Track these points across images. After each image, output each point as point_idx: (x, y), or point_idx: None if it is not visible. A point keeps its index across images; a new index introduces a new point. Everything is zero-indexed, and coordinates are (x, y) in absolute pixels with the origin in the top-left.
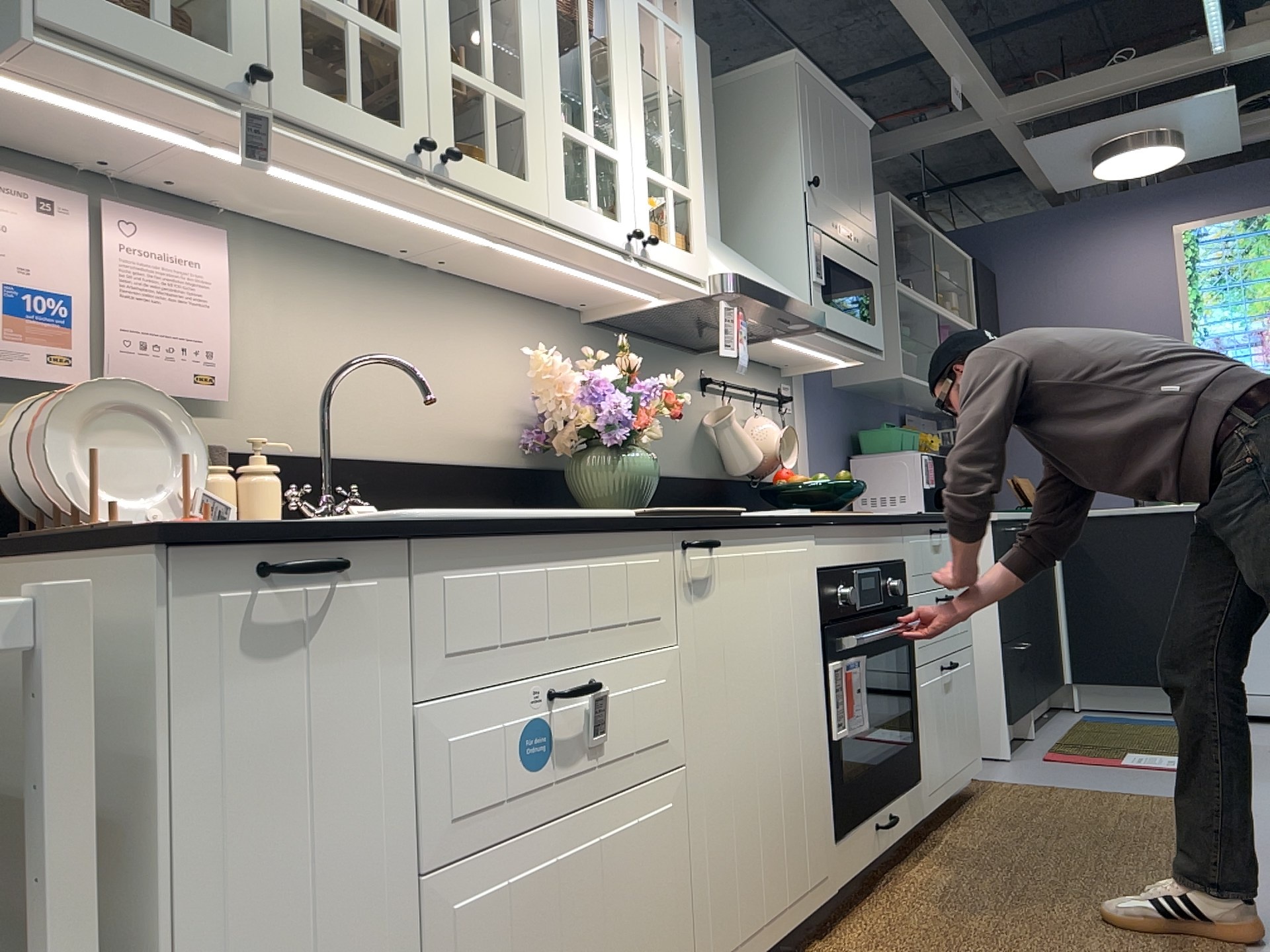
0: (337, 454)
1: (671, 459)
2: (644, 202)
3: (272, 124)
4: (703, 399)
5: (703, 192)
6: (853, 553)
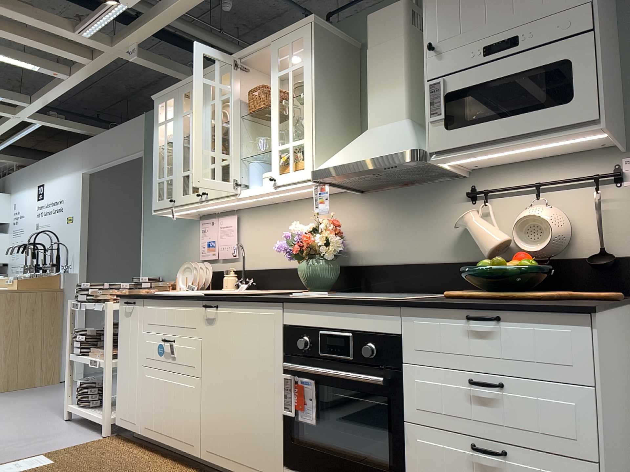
0: (261, 268)
1: (428, 252)
2: (275, 162)
3: (179, 207)
4: (468, 207)
5: (313, 133)
6: (319, 321)
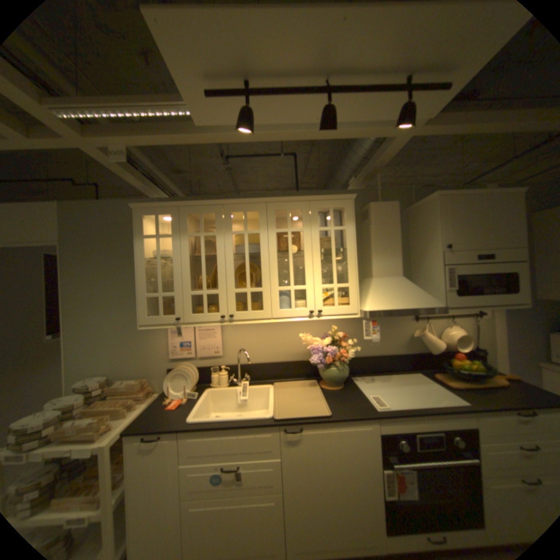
0: (251, 363)
1: (392, 349)
2: (320, 297)
3: (186, 325)
4: (415, 324)
5: (357, 281)
6: (416, 429)
